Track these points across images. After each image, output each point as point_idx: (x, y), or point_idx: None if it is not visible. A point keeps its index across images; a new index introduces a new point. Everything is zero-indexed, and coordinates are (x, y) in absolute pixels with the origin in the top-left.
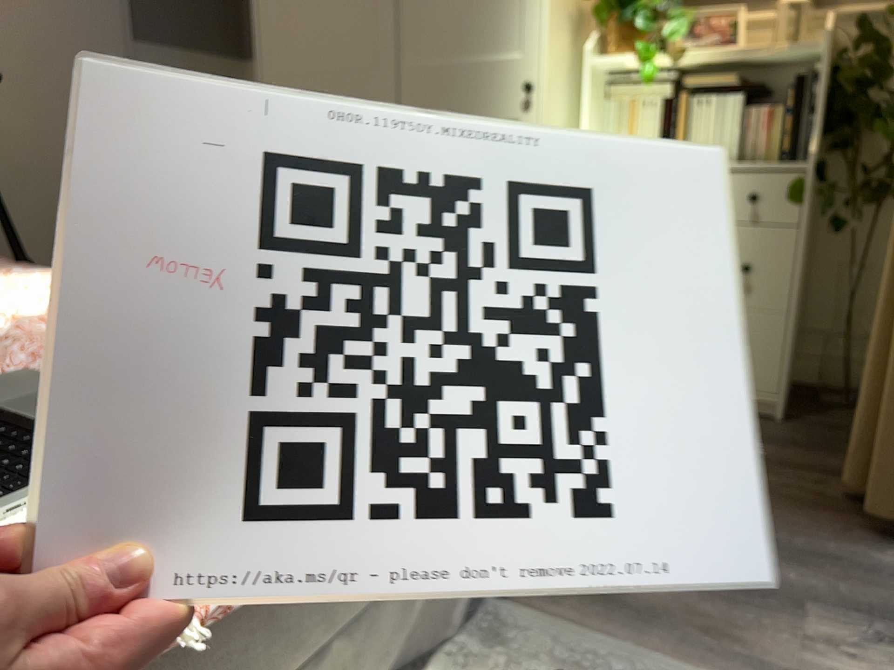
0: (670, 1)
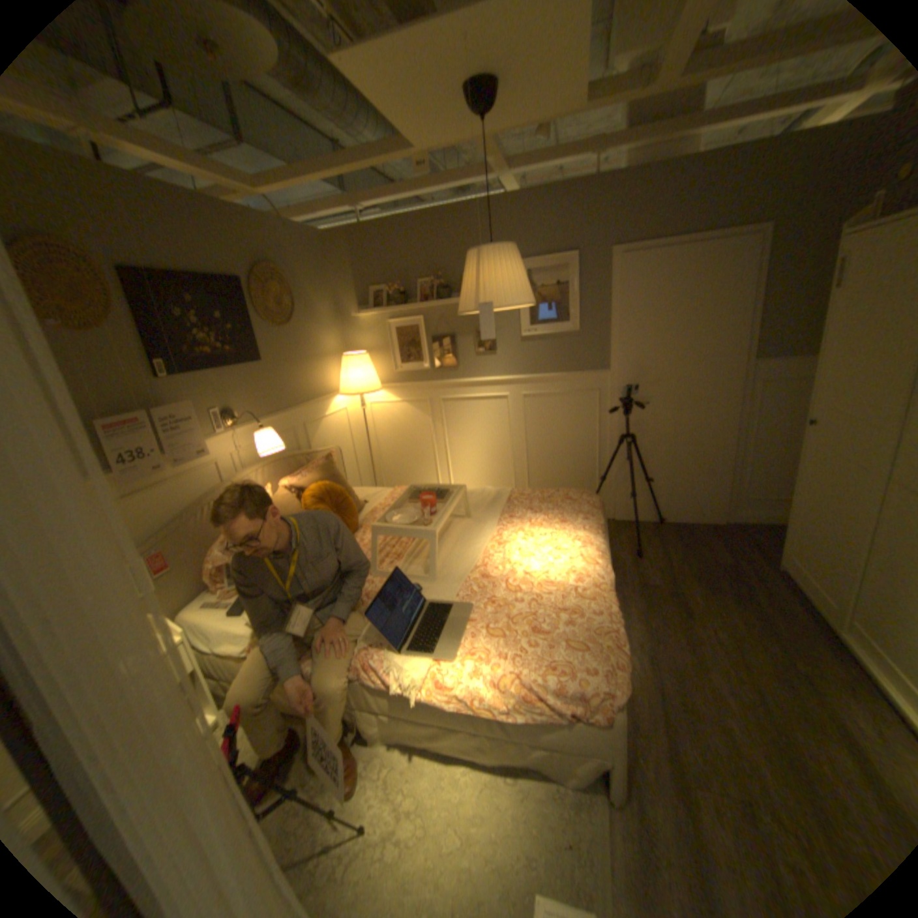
0: None
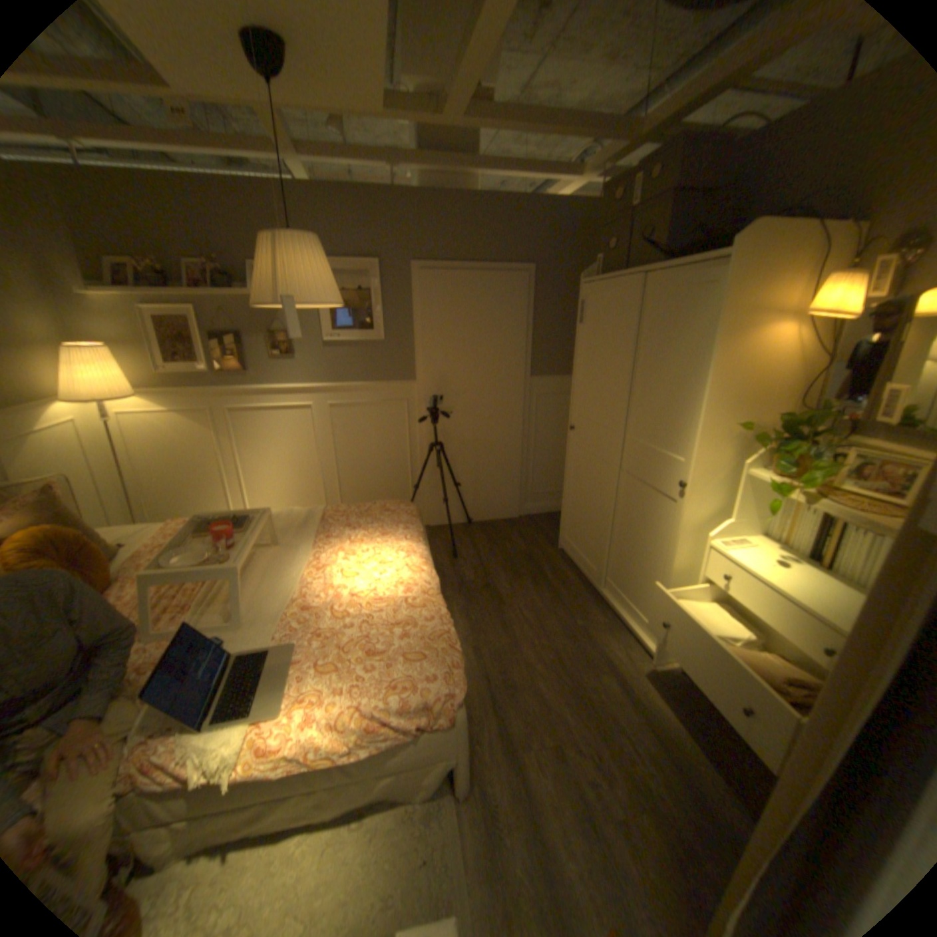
0: (824, 451)
